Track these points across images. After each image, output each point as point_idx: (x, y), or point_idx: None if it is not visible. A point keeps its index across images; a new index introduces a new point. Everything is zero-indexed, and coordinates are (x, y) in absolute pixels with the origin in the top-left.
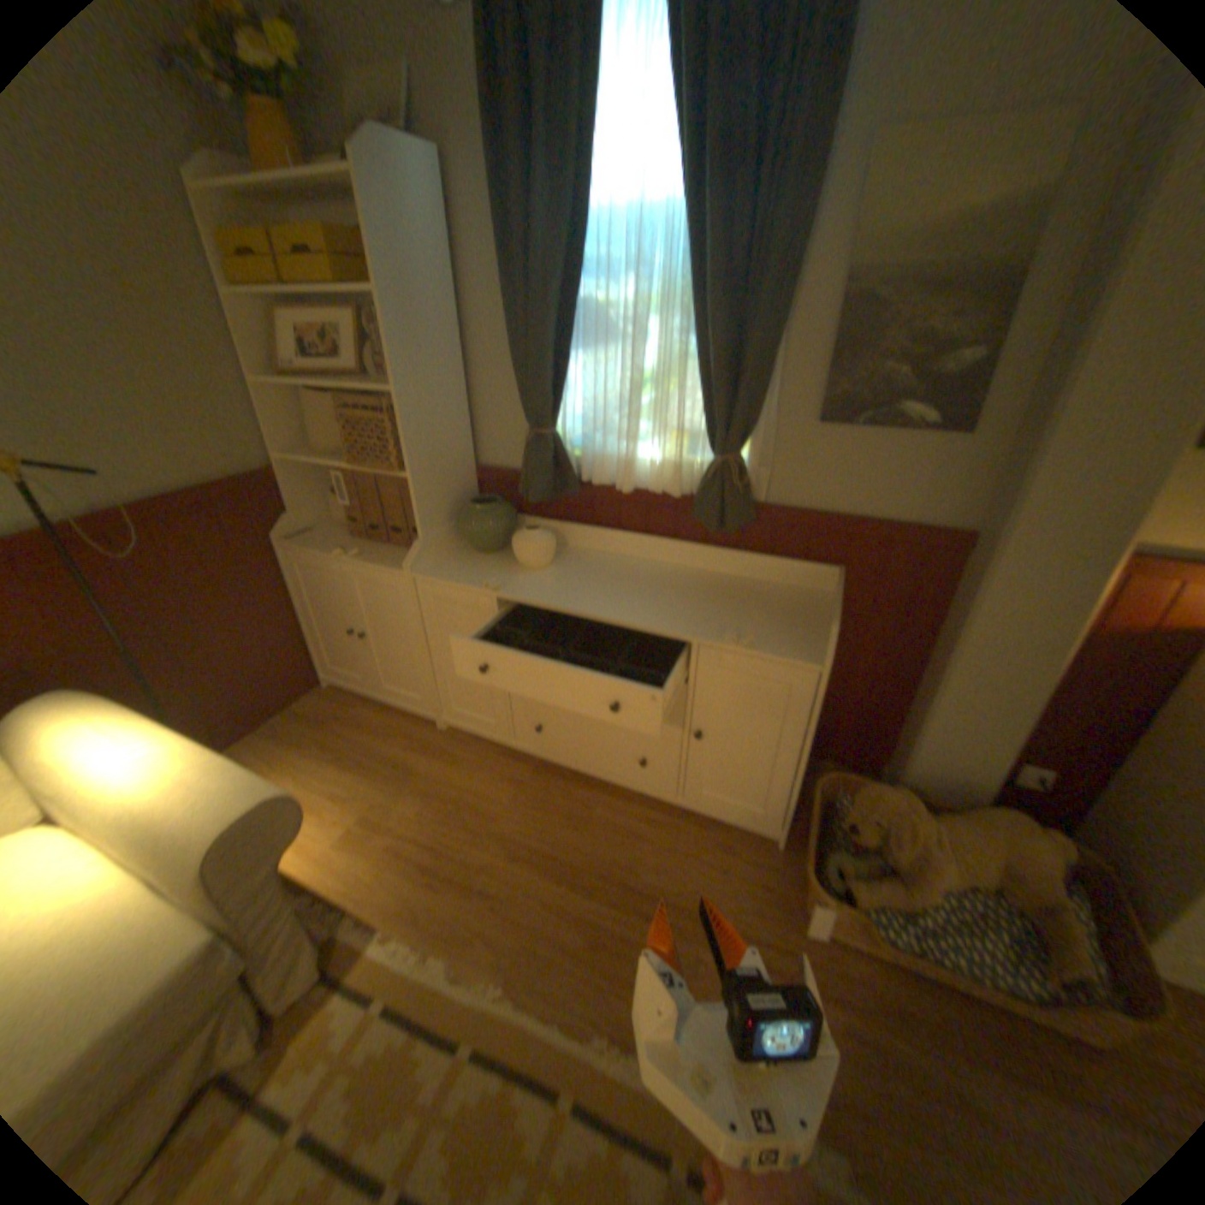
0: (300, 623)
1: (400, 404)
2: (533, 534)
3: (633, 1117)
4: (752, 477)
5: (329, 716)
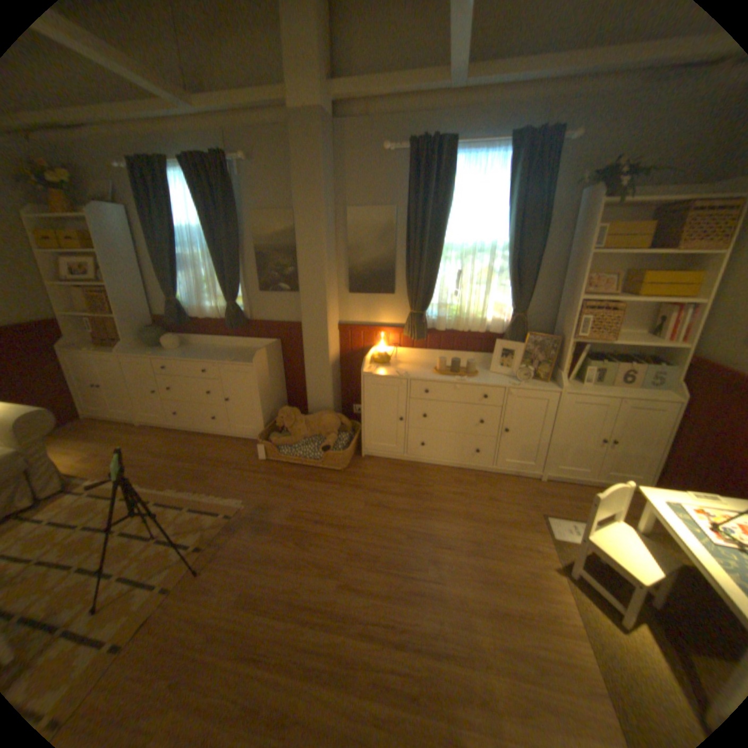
0: (68, 389)
1: (108, 291)
2: (167, 337)
3: (173, 504)
4: (245, 312)
5: (81, 429)
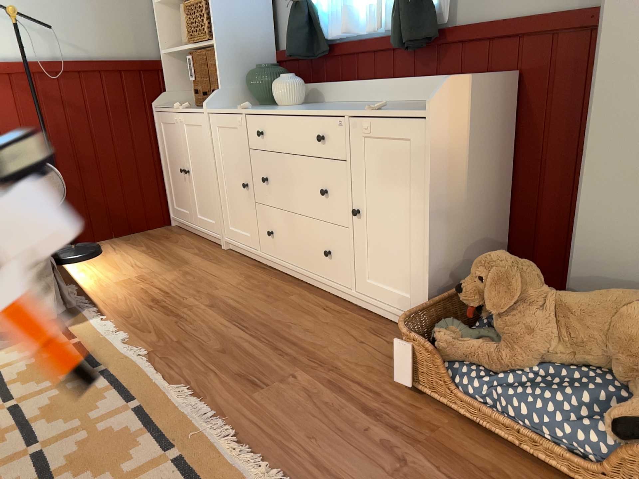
0: (163, 174)
1: None
2: (282, 78)
3: (166, 424)
4: (439, 7)
5: (163, 237)
